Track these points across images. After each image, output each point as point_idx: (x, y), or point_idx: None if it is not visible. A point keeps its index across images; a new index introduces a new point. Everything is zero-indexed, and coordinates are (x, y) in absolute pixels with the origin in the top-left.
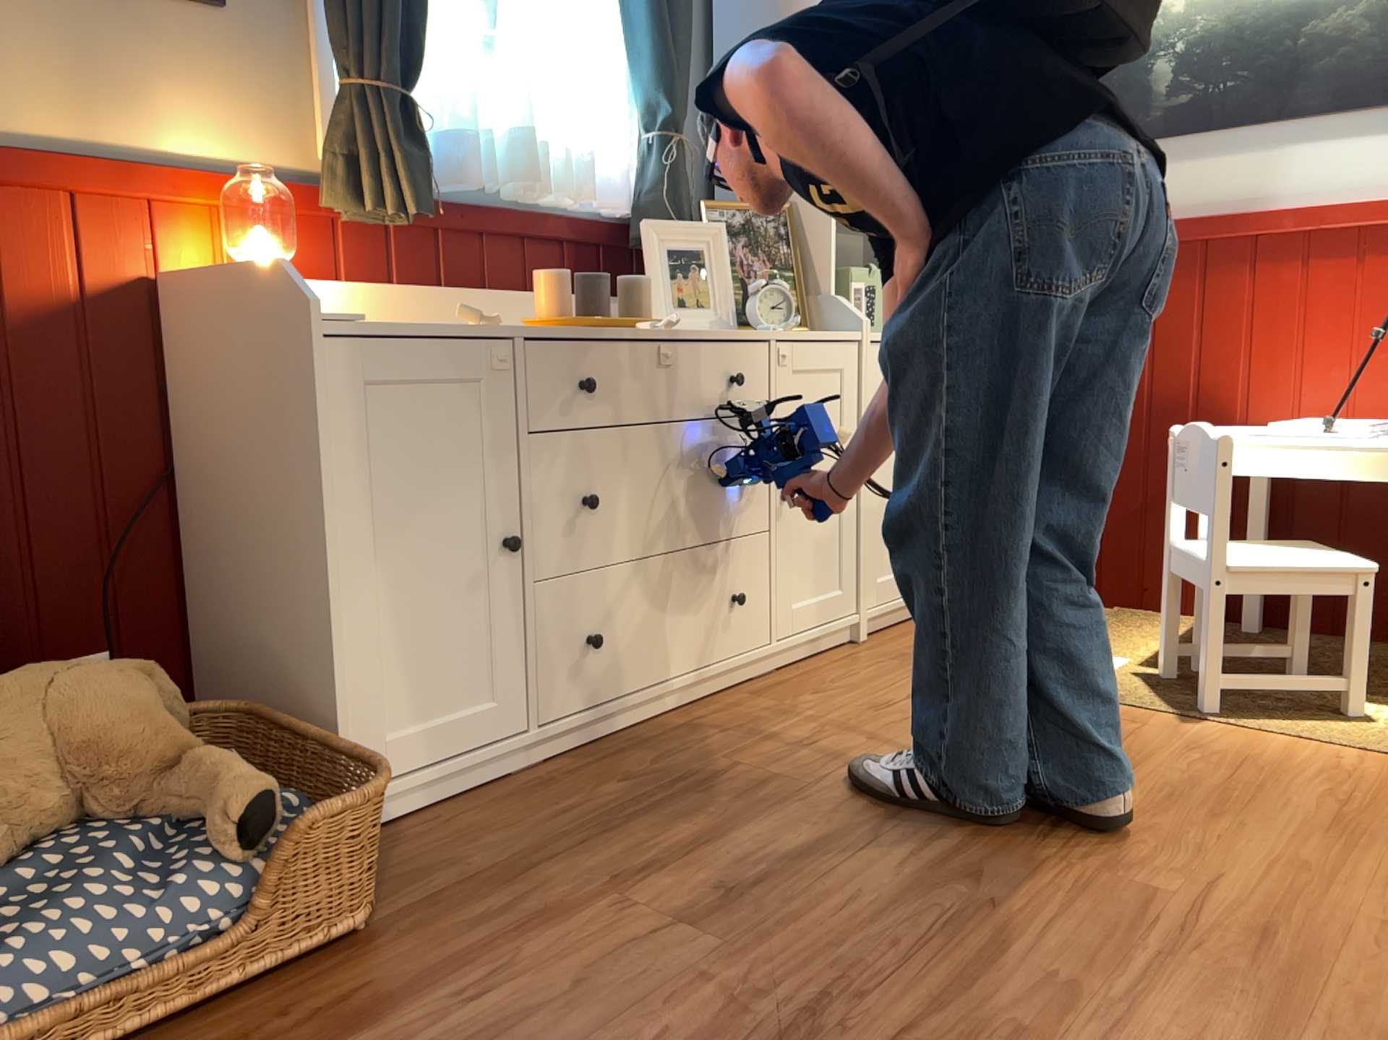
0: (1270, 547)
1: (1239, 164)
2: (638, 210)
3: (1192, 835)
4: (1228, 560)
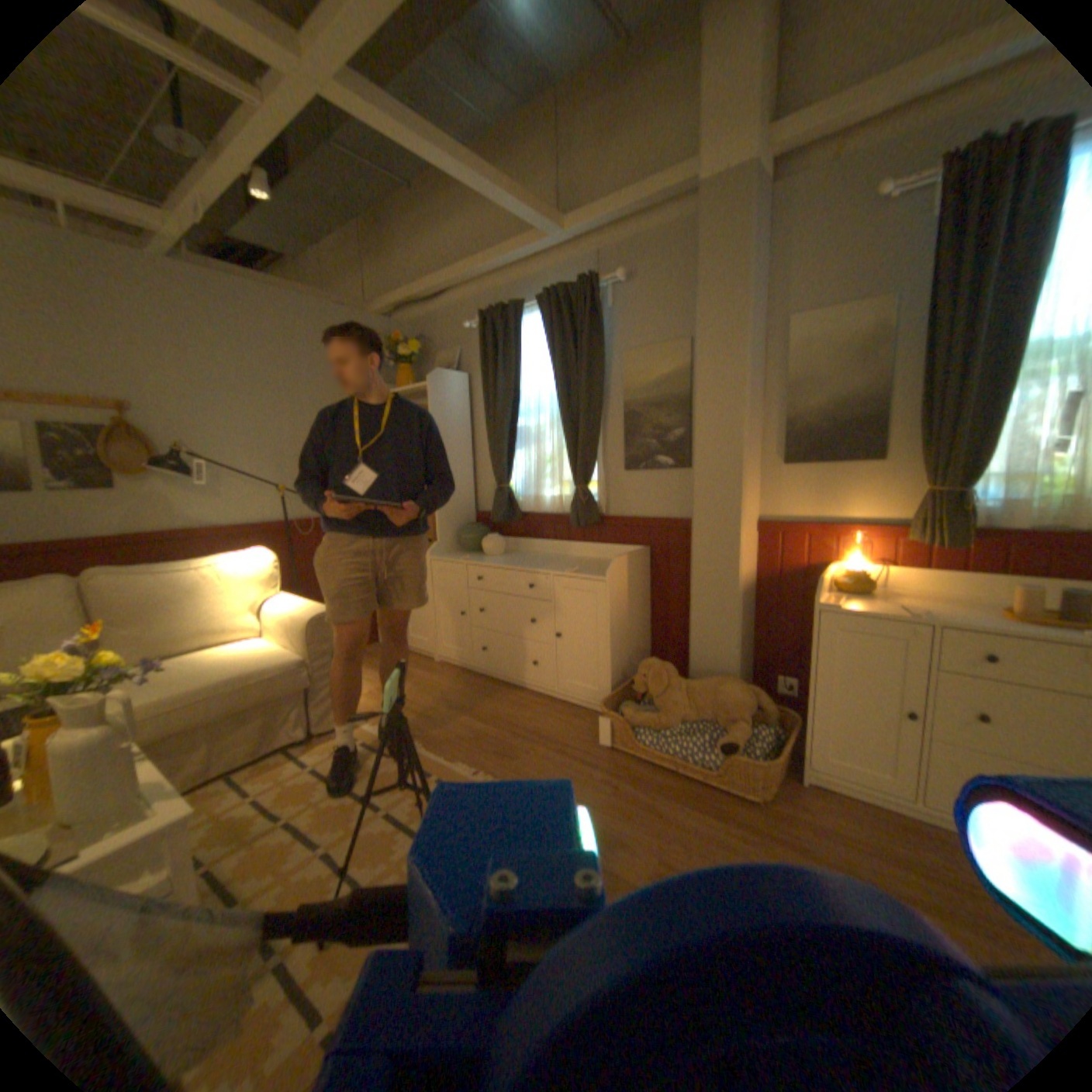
0: None
1: None
2: None
3: None
4: None
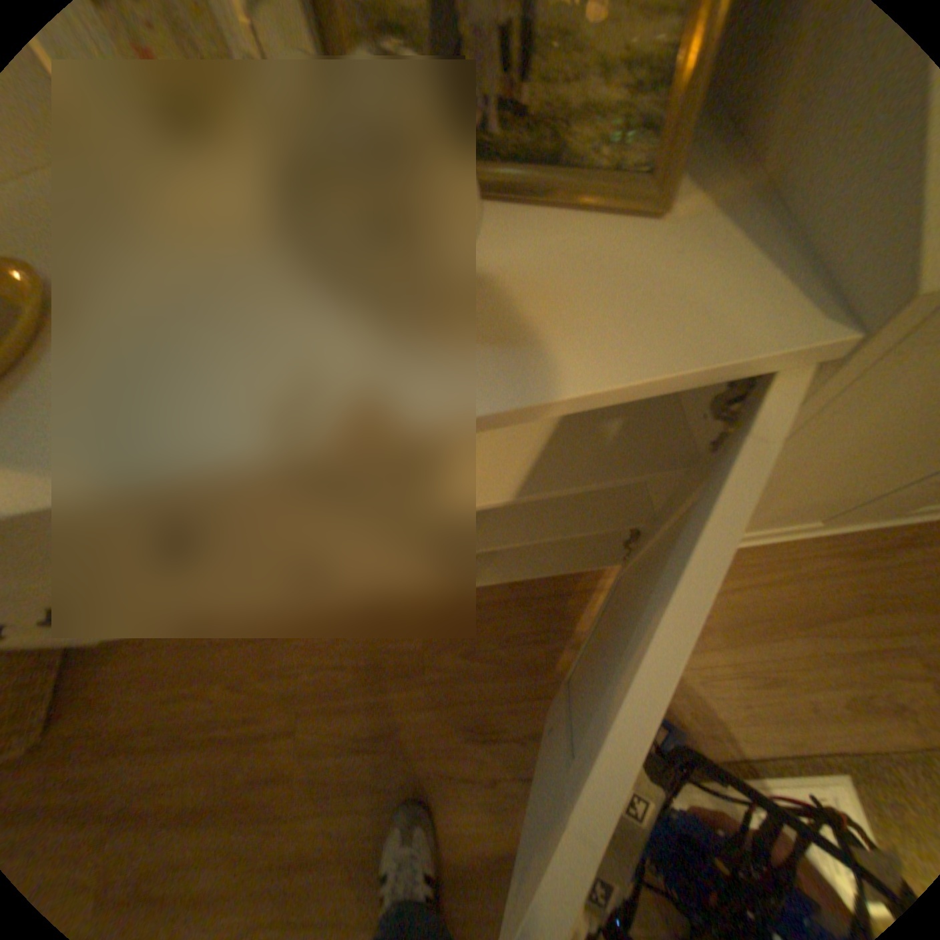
0: None
1: None
2: None
3: None
4: None
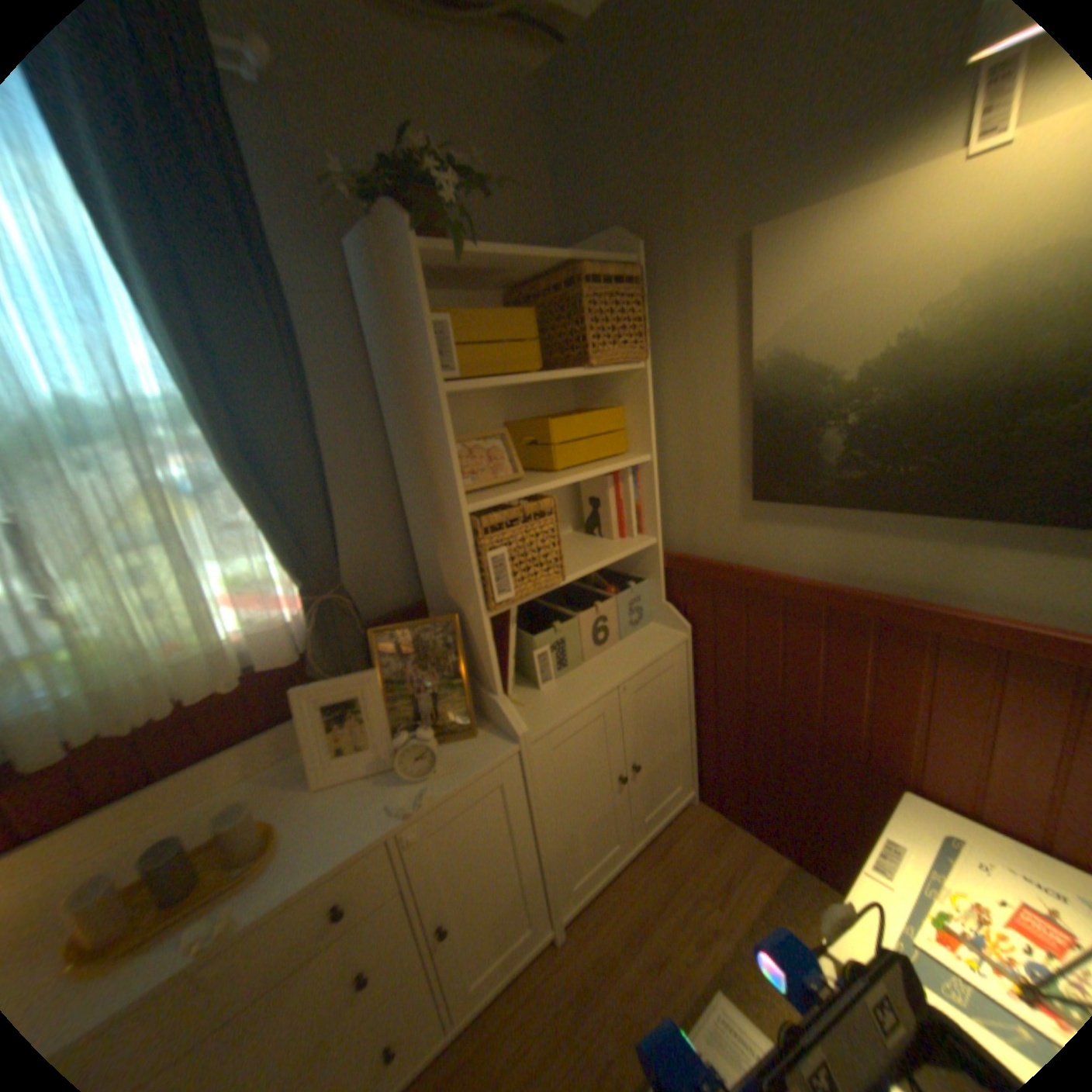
0: None
1: (929, 551)
2: (310, 651)
3: None
4: None
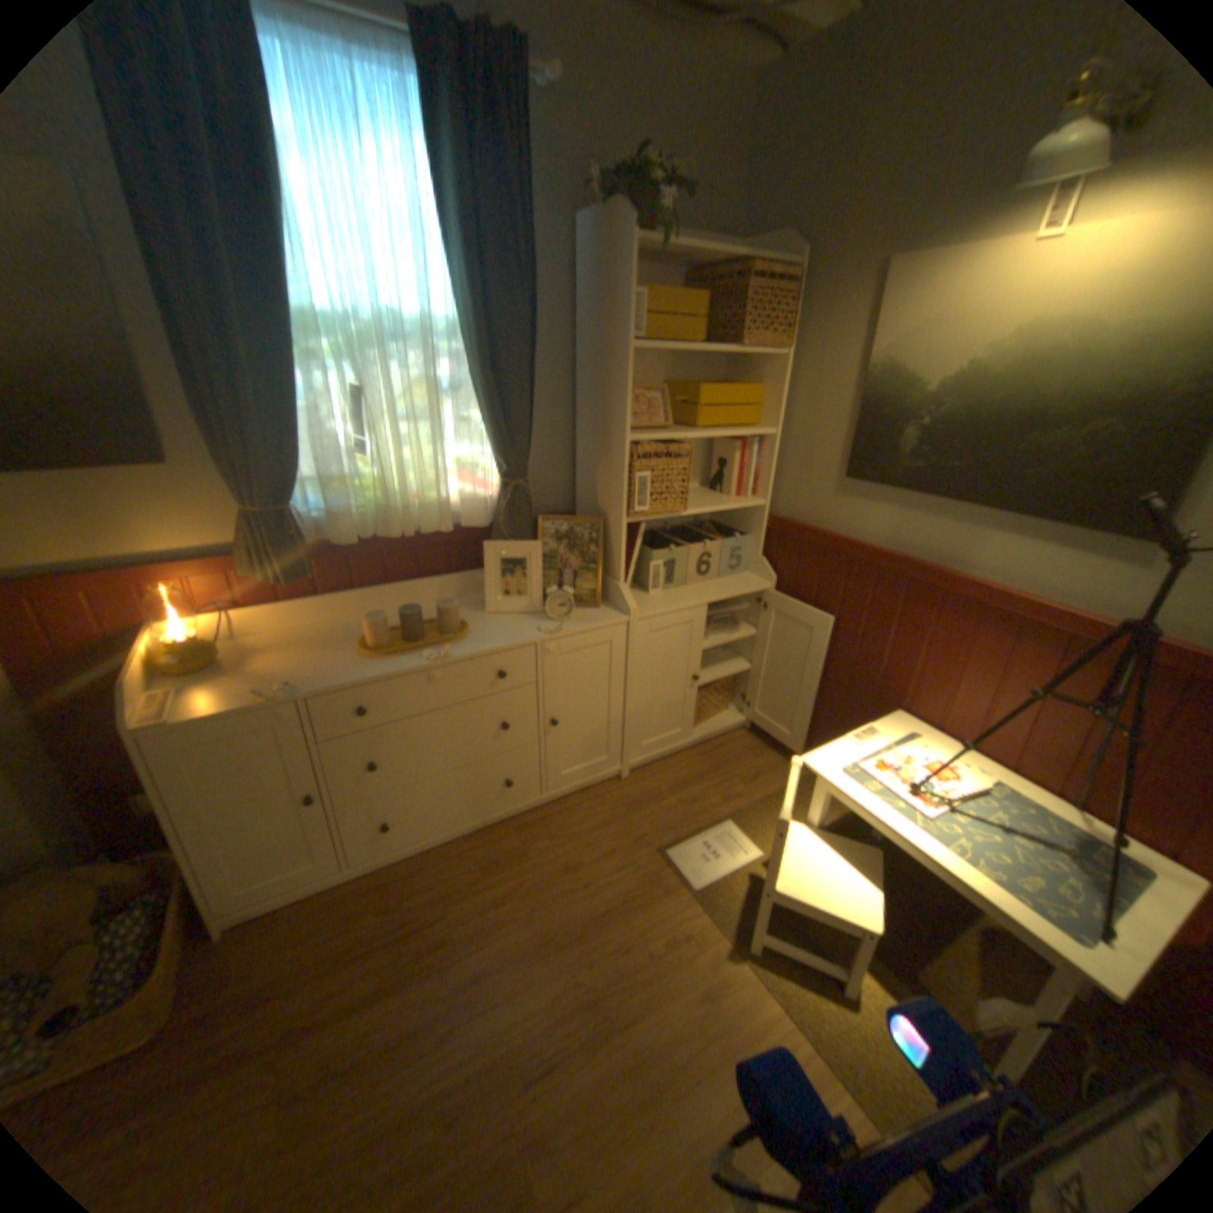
0: (840, 860)
1: (954, 529)
2: (495, 523)
3: (612, 1128)
4: (784, 883)
